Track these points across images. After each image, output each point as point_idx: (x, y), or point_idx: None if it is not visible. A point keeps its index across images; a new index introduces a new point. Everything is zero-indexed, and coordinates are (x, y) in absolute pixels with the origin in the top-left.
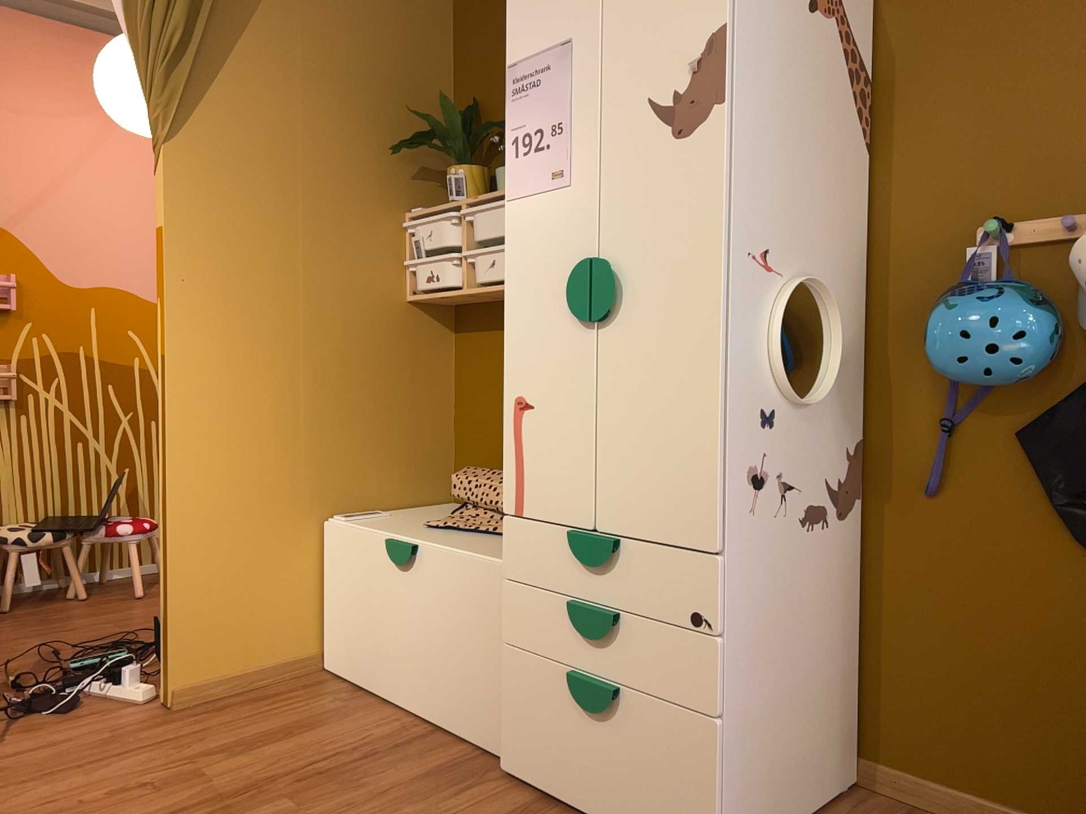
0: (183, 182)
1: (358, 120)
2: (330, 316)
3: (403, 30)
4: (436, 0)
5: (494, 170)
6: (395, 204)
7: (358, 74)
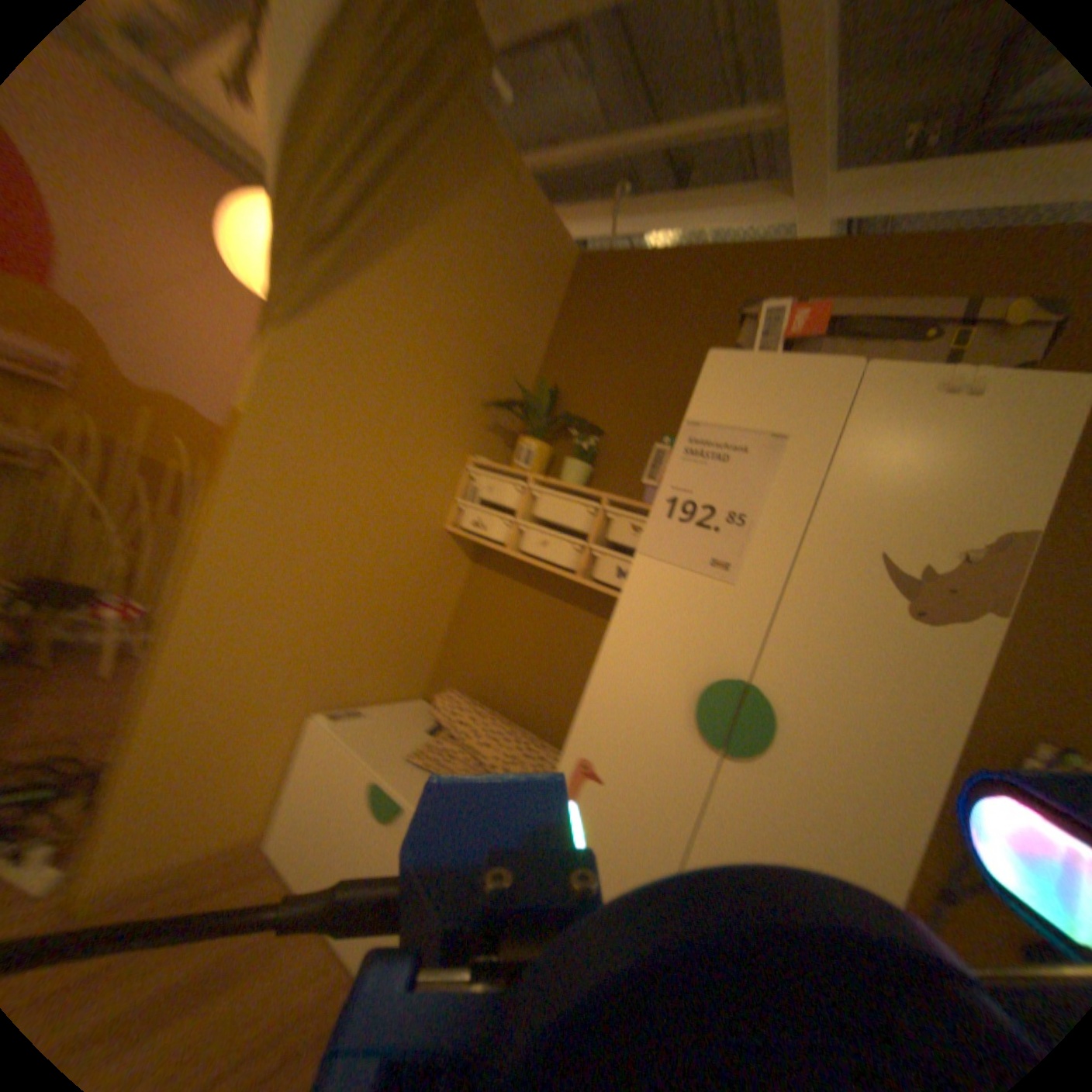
0: (276, 371)
1: (461, 367)
2: (377, 534)
3: (521, 304)
4: (552, 290)
5: (564, 458)
6: (464, 447)
7: (475, 328)
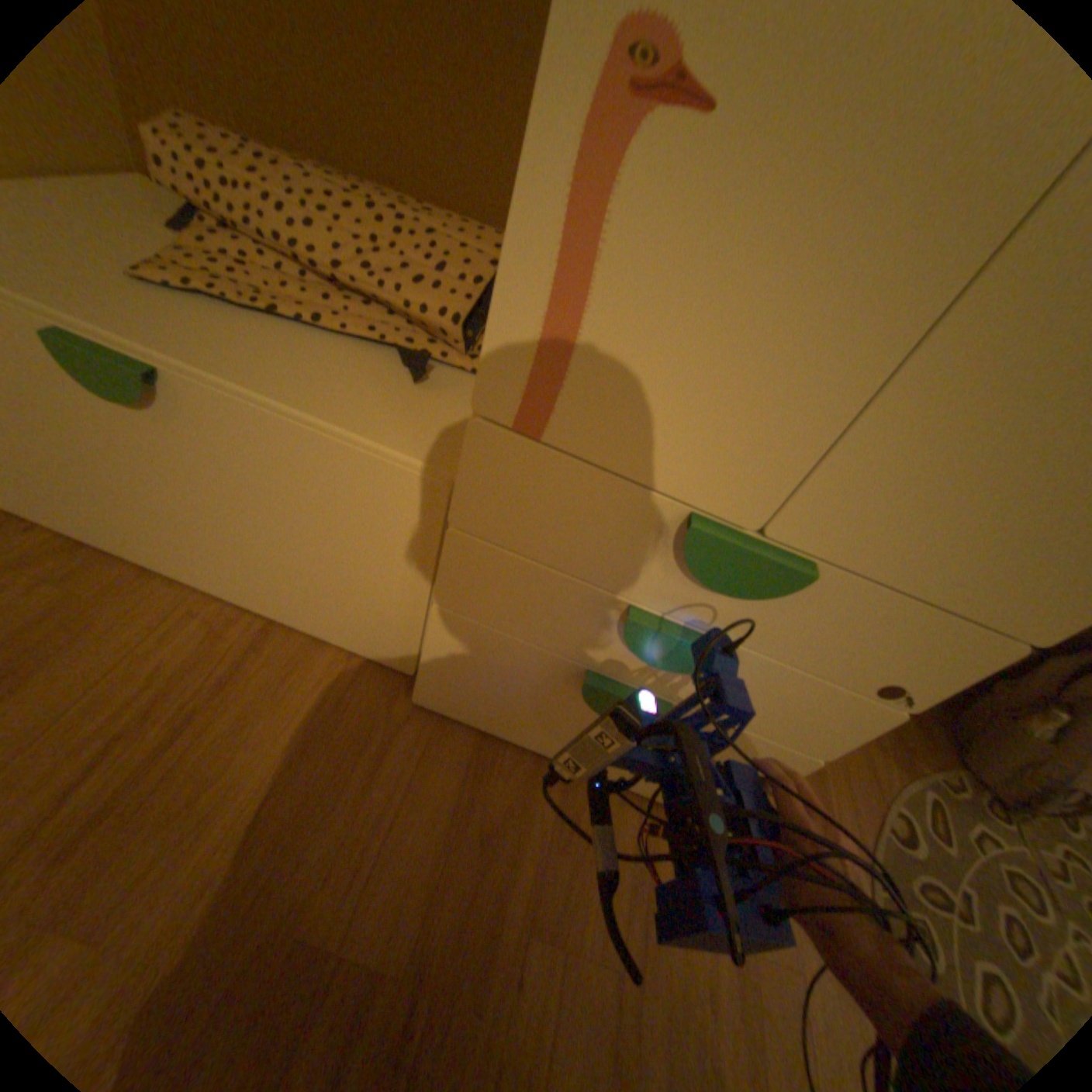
0: None
1: None
2: None
3: None
4: None
5: None
6: None
7: None
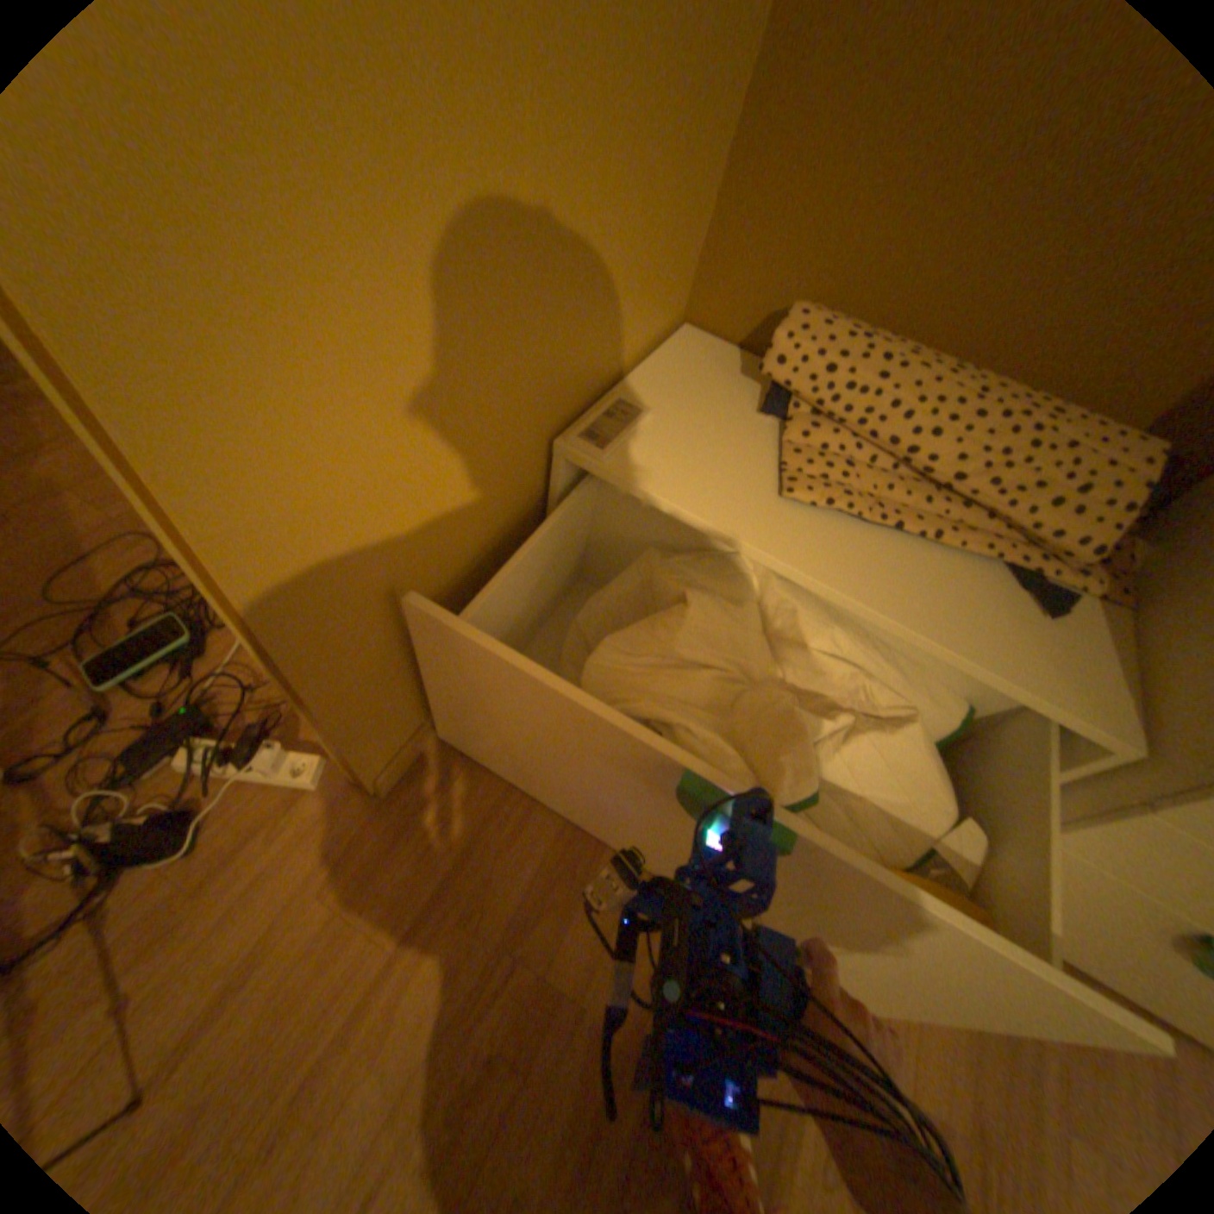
0: None
1: None
2: None
3: None
4: None
5: None
6: None
7: None
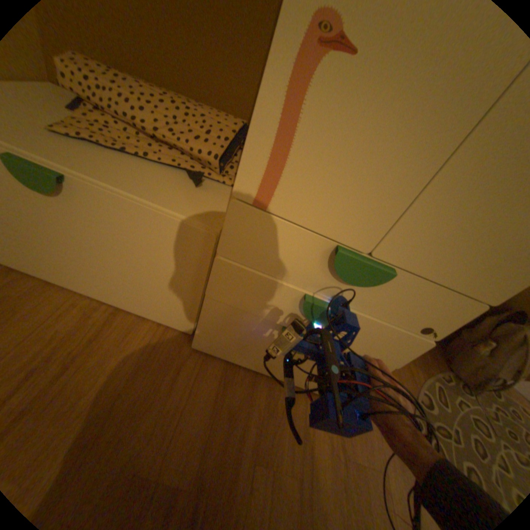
0: None
1: None
2: None
3: None
4: None
5: None
6: None
7: None
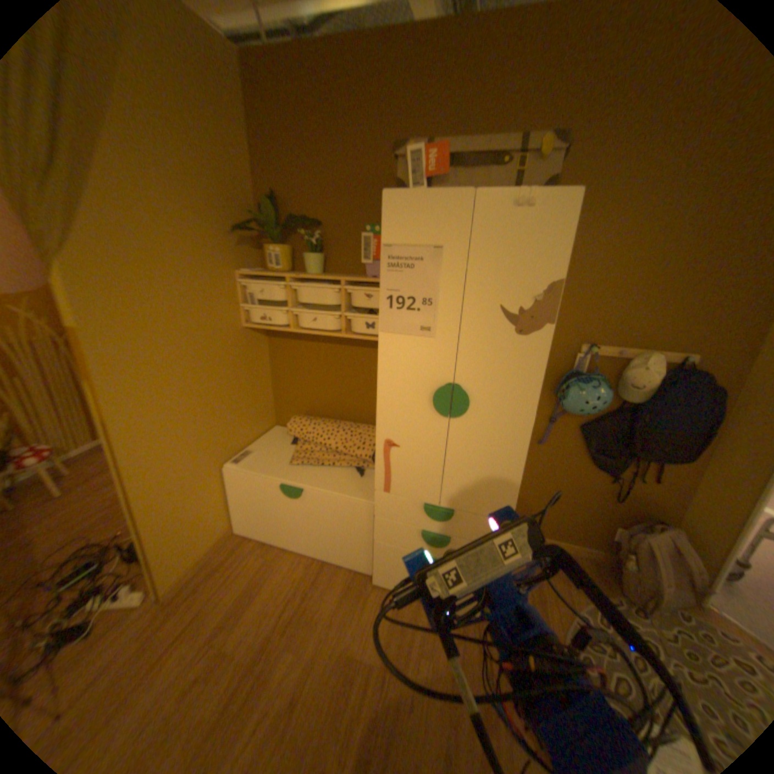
0: (80, 289)
1: (198, 210)
2: (205, 354)
3: (215, 130)
4: (232, 102)
5: (303, 254)
6: (229, 267)
7: (192, 171)
